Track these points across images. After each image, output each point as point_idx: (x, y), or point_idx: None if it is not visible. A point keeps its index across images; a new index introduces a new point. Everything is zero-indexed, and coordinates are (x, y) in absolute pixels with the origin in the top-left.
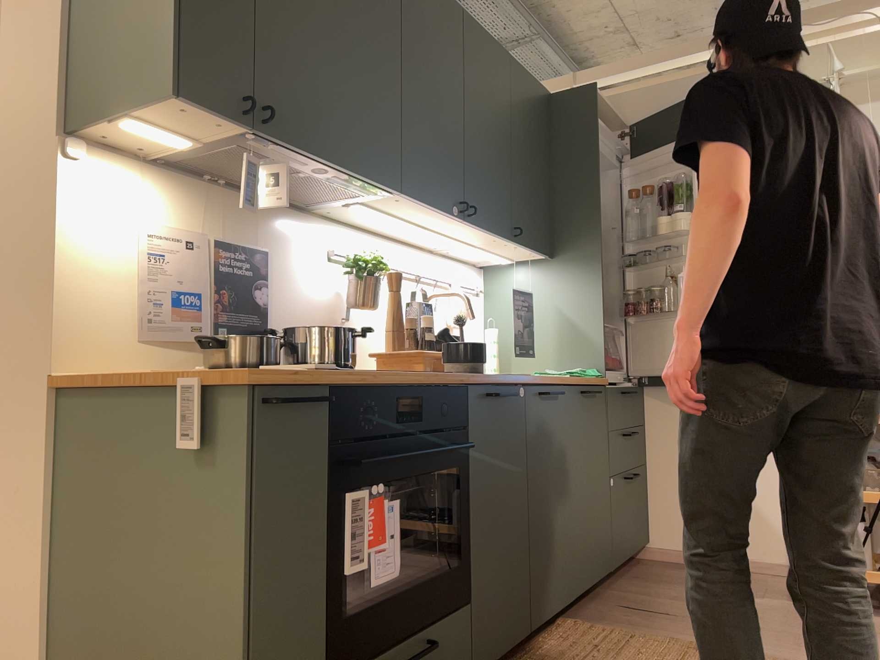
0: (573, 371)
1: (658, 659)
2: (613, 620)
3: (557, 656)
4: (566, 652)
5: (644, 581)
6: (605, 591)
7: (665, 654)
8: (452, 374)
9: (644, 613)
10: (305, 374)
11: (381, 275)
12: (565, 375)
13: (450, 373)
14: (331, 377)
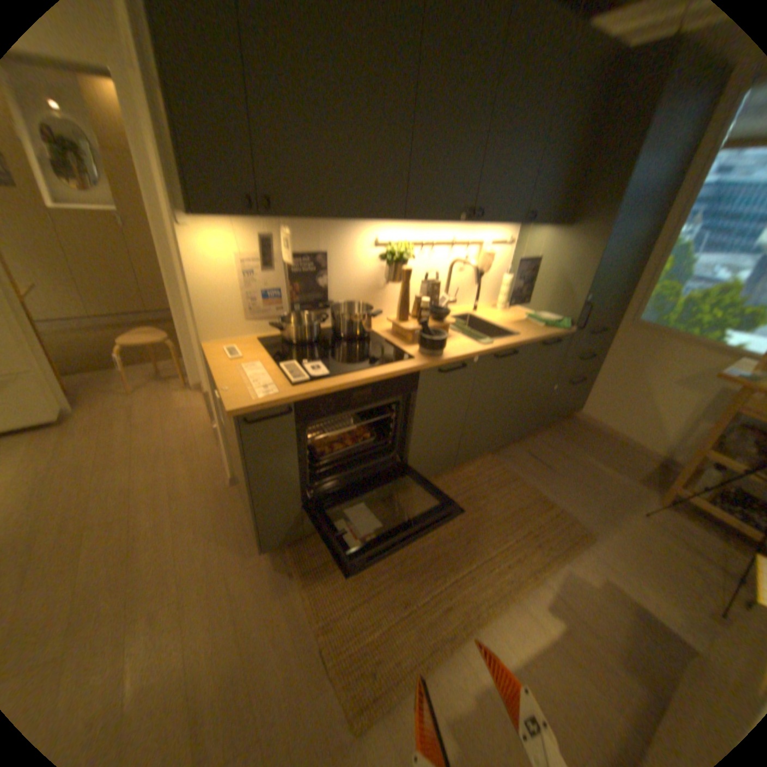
0: (553, 316)
1: (515, 502)
2: (515, 462)
3: (465, 479)
4: (471, 478)
5: (558, 436)
6: (529, 437)
7: (522, 500)
8: (410, 360)
9: (537, 463)
10: (279, 395)
11: (410, 256)
12: (541, 323)
13: (410, 358)
14: (293, 398)
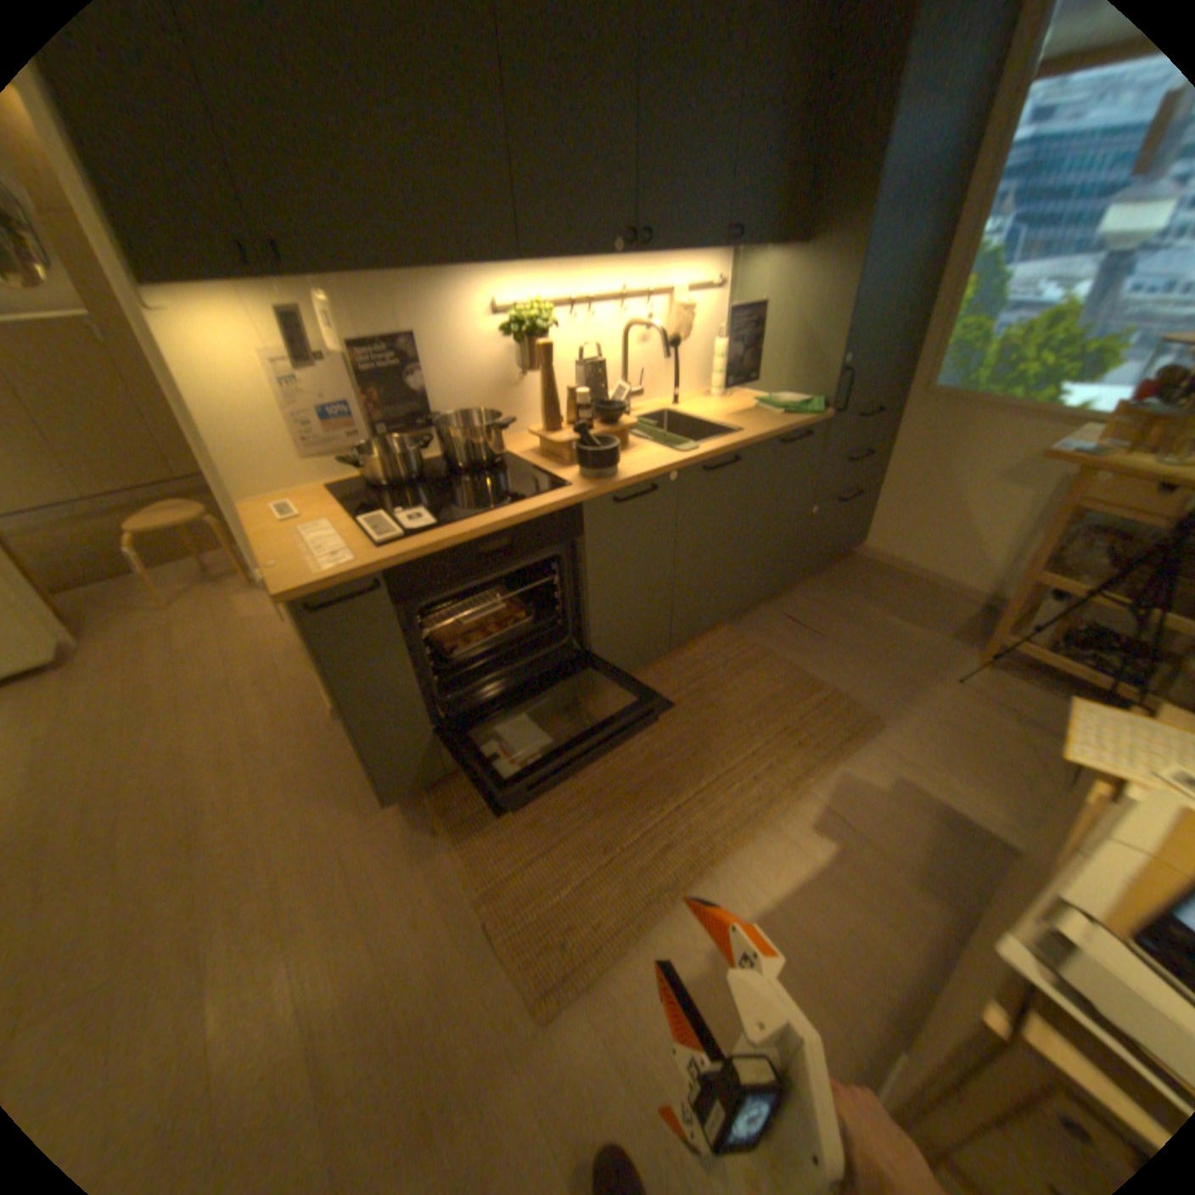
0: (796, 398)
1: (764, 689)
2: (764, 632)
3: (688, 667)
4: (697, 663)
5: (829, 586)
6: (785, 594)
7: (773, 685)
8: (565, 490)
9: (796, 629)
10: (356, 564)
11: (551, 327)
12: (778, 410)
13: (565, 487)
14: (378, 567)
